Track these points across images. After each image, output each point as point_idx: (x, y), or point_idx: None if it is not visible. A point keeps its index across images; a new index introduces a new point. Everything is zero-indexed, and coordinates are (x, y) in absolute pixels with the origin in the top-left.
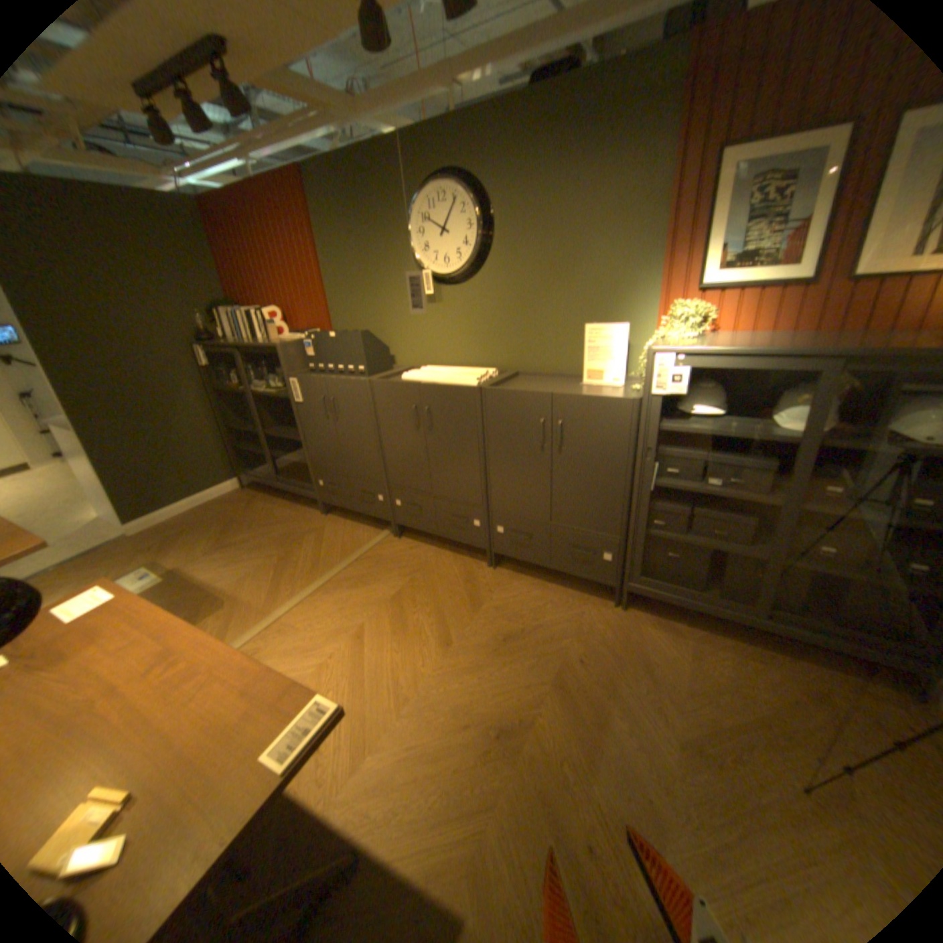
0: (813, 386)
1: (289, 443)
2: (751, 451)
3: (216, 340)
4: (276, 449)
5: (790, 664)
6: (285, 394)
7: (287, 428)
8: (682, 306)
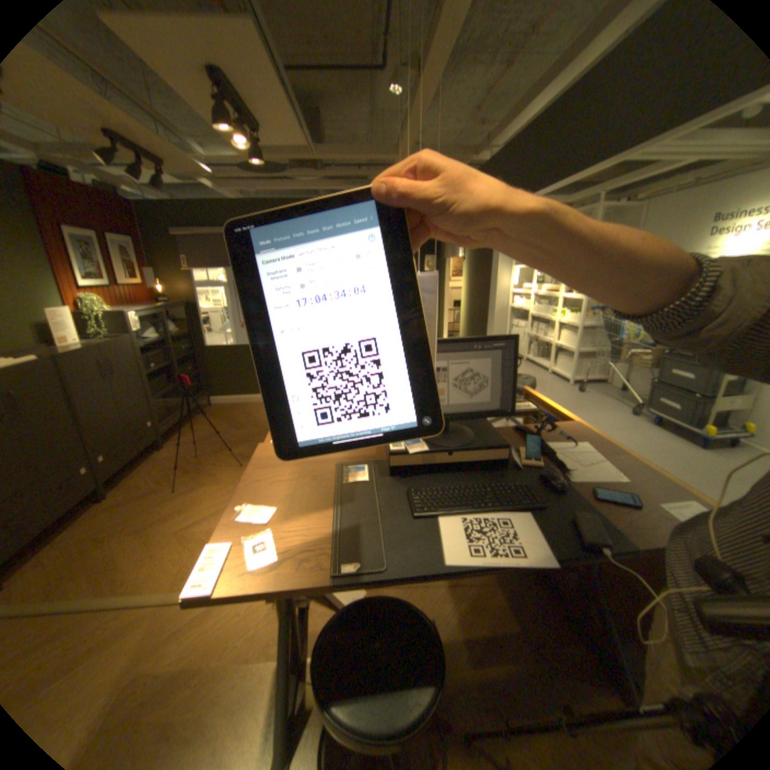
0: (145, 322)
1: None
2: (148, 351)
3: None
4: None
5: (197, 419)
6: None
7: None
8: (74, 297)
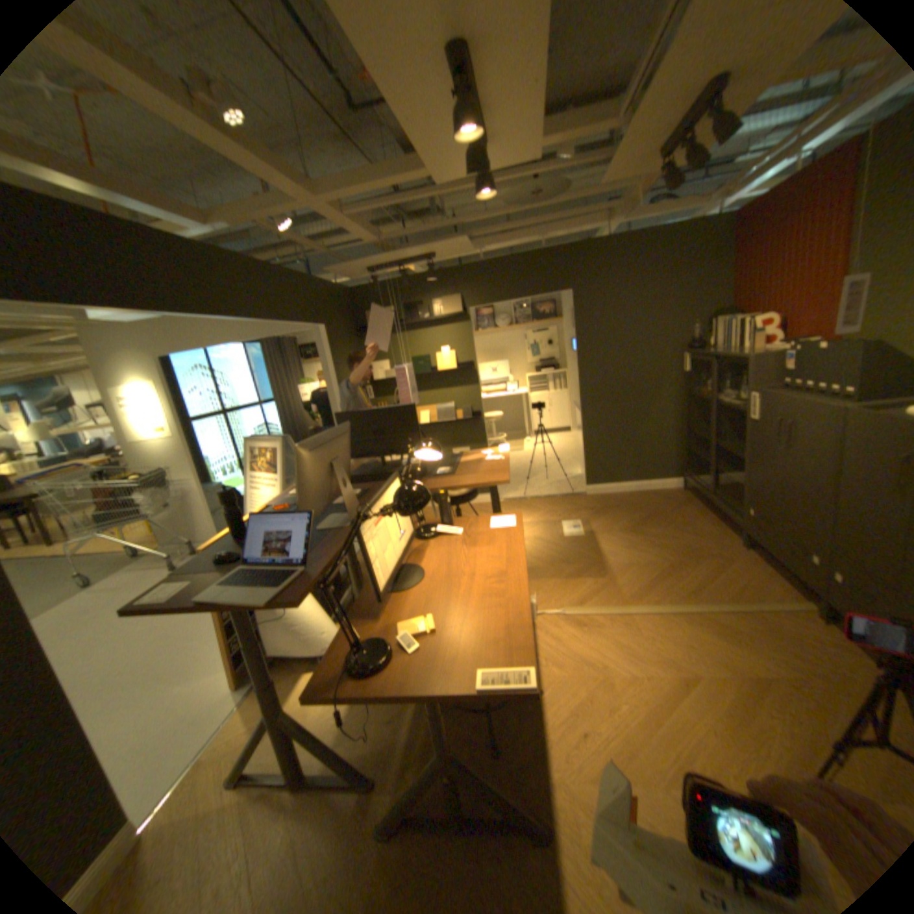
0: None
1: (745, 459)
2: None
3: (708, 347)
4: (727, 461)
5: None
6: (749, 407)
7: (745, 443)
8: None
